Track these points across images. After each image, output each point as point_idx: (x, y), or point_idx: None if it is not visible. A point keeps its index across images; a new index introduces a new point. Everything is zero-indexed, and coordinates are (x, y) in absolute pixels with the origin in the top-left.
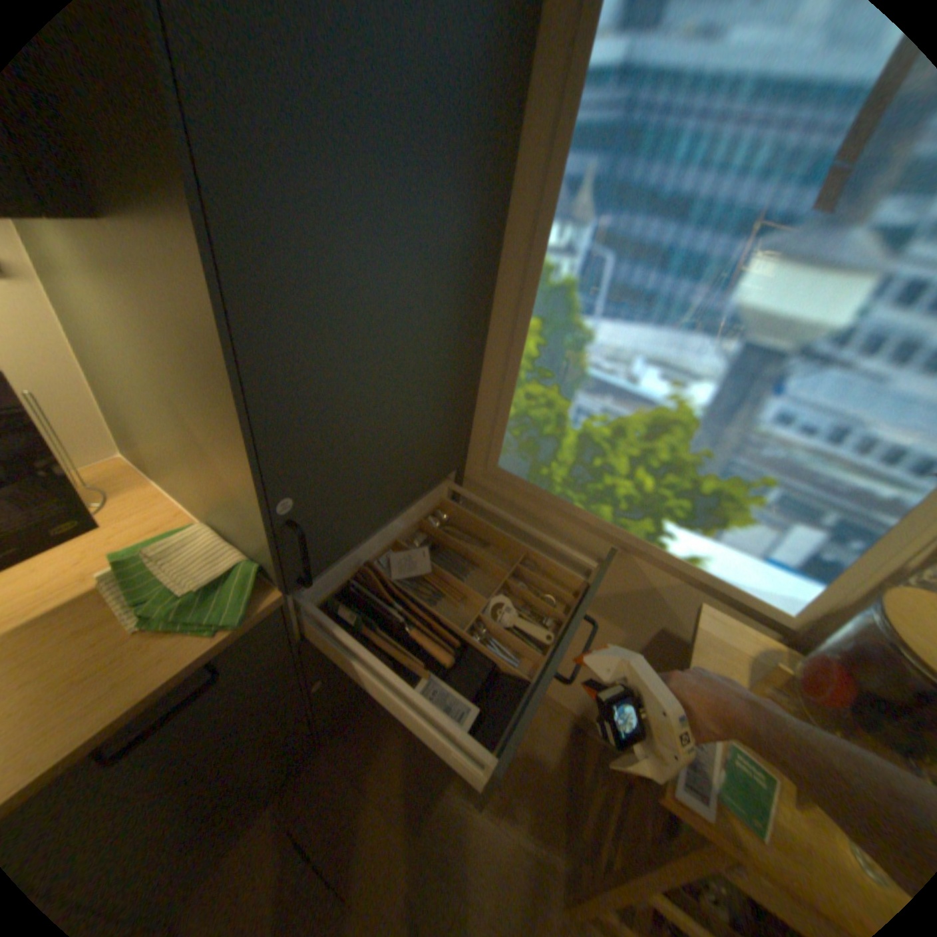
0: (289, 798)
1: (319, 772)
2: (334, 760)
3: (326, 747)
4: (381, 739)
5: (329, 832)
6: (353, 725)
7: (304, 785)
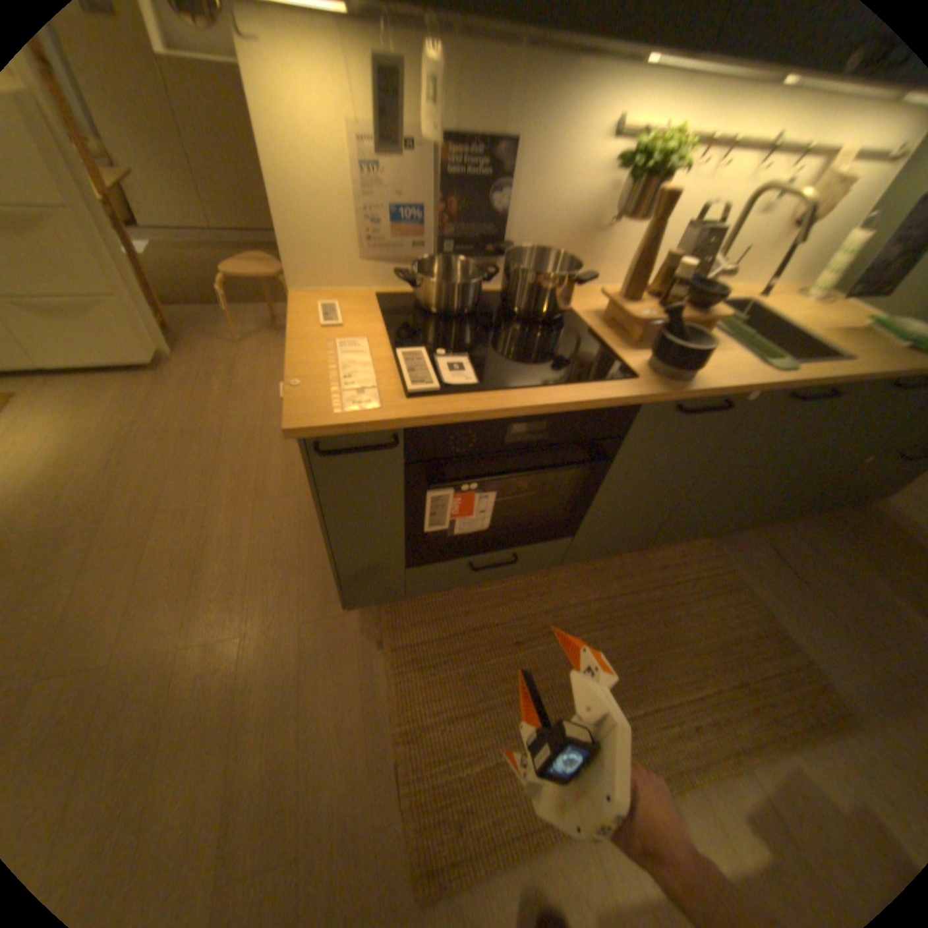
0: (767, 532)
1: (786, 532)
2: (795, 532)
3: (789, 524)
4: (830, 541)
5: (796, 560)
6: (807, 524)
7: (776, 532)
